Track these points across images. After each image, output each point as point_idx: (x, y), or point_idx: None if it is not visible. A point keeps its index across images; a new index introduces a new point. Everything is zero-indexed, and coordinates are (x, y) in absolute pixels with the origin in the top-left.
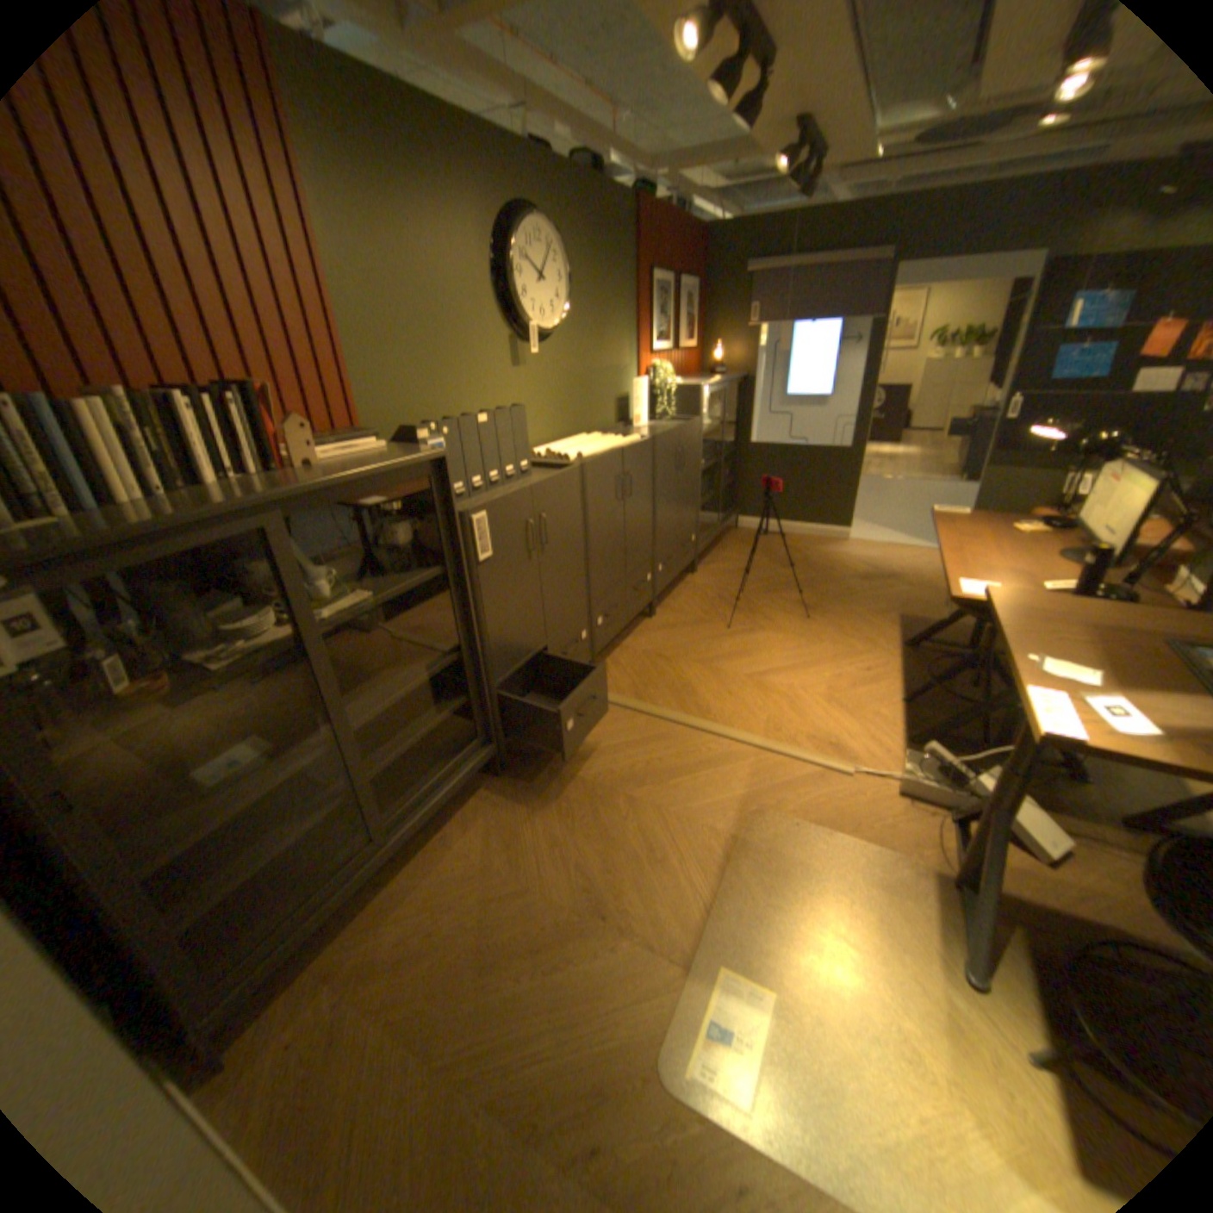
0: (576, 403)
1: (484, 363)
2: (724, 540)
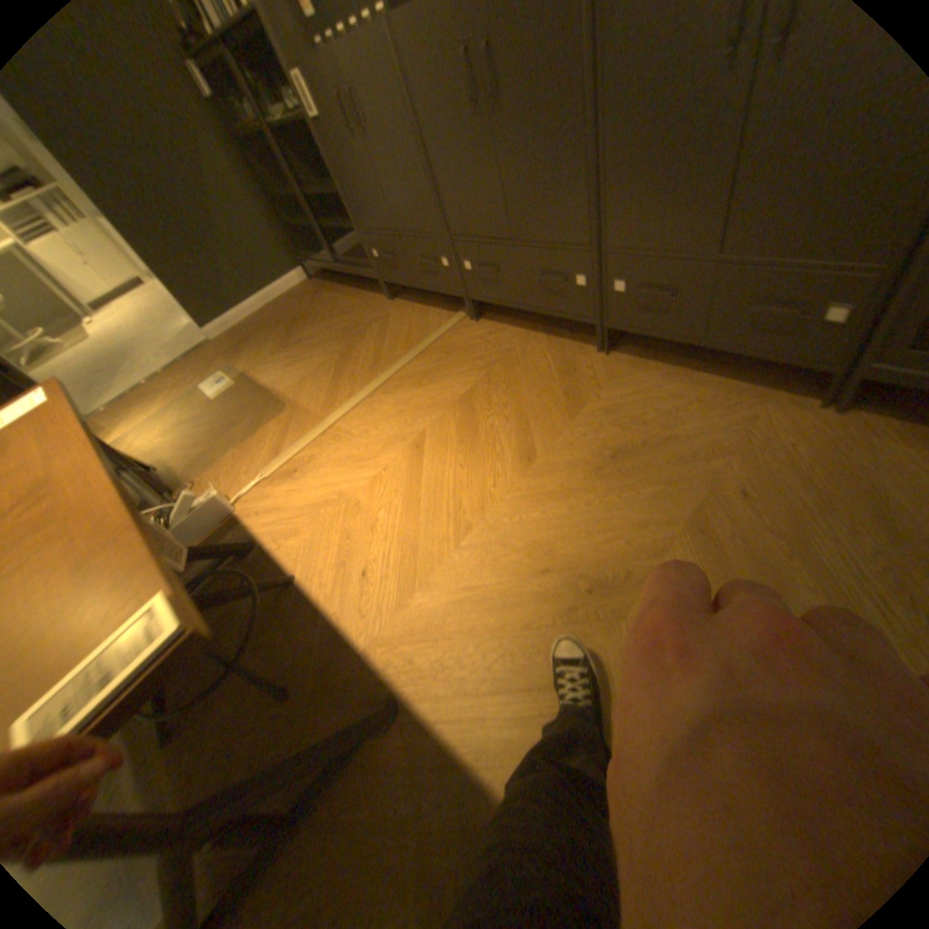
0: None
1: None
2: None
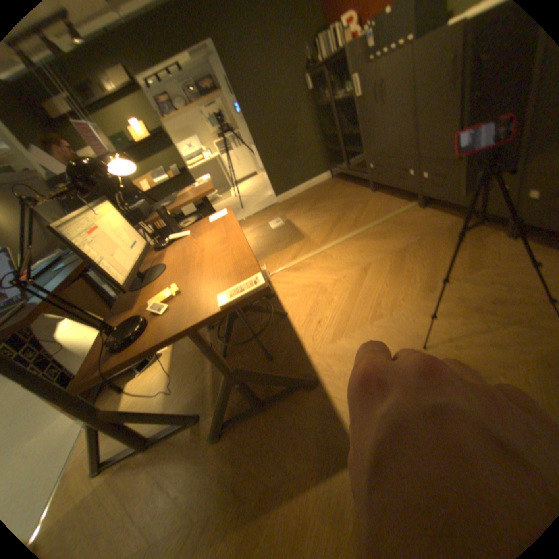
0: None
1: None
2: None
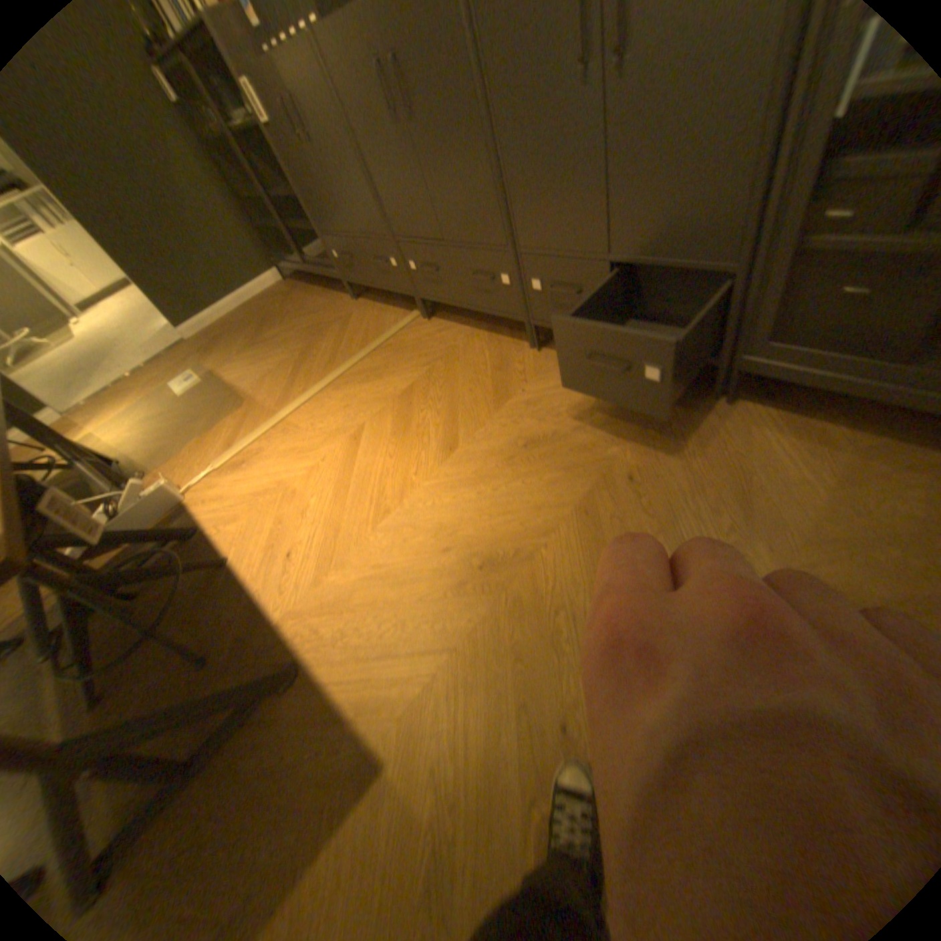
0: None
1: None
2: None
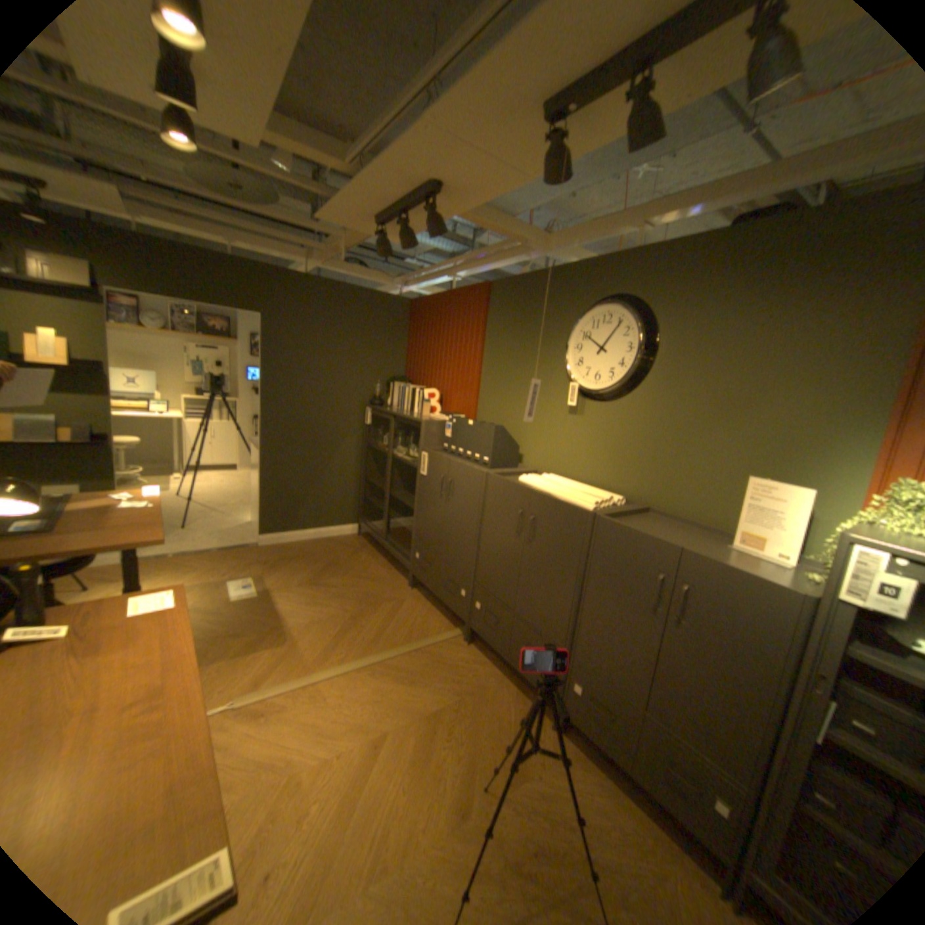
0: (644, 468)
1: (545, 406)
2: None
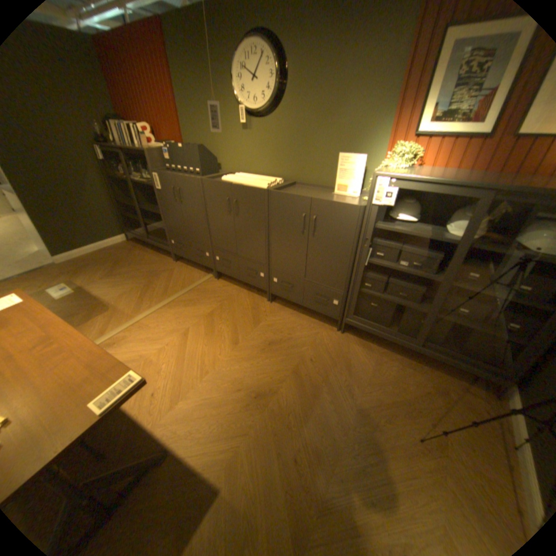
0: (290, 158)
1: (226, 125)
2: (445, 376)
